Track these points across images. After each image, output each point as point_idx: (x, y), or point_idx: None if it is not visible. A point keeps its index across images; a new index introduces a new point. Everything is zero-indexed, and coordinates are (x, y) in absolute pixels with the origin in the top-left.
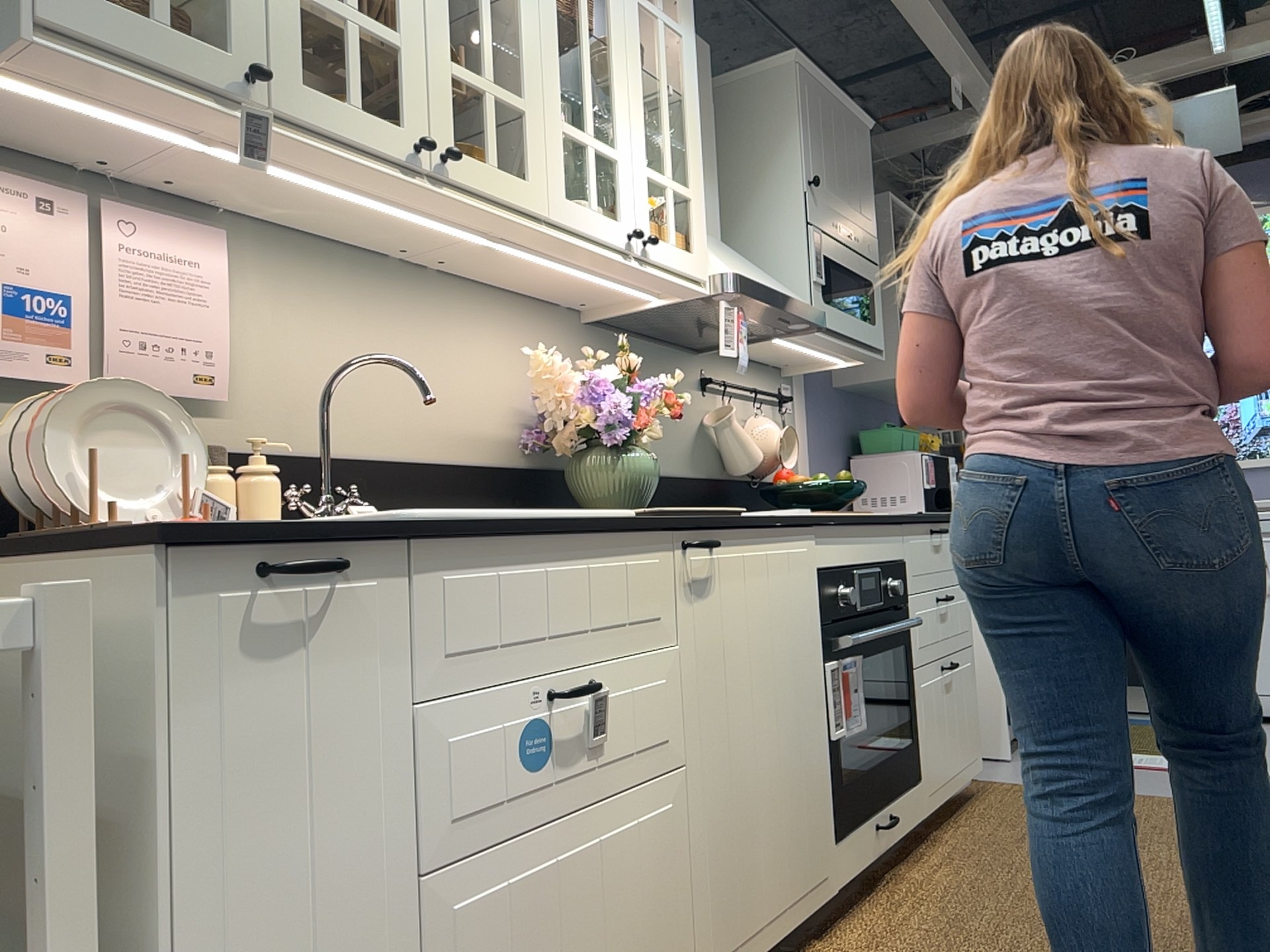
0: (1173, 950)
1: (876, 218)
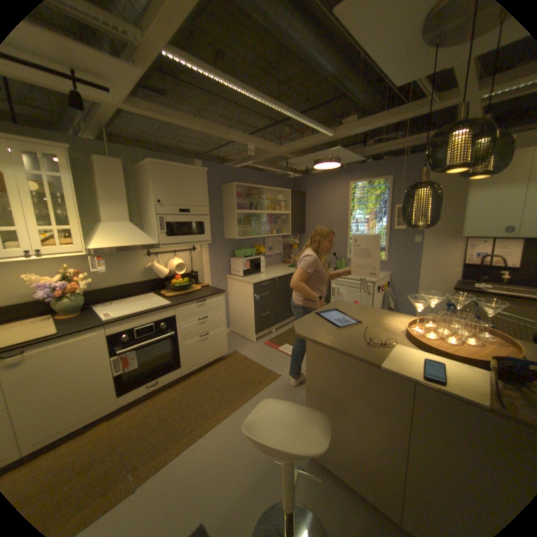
0: (172, 444)
1: (207, 200)
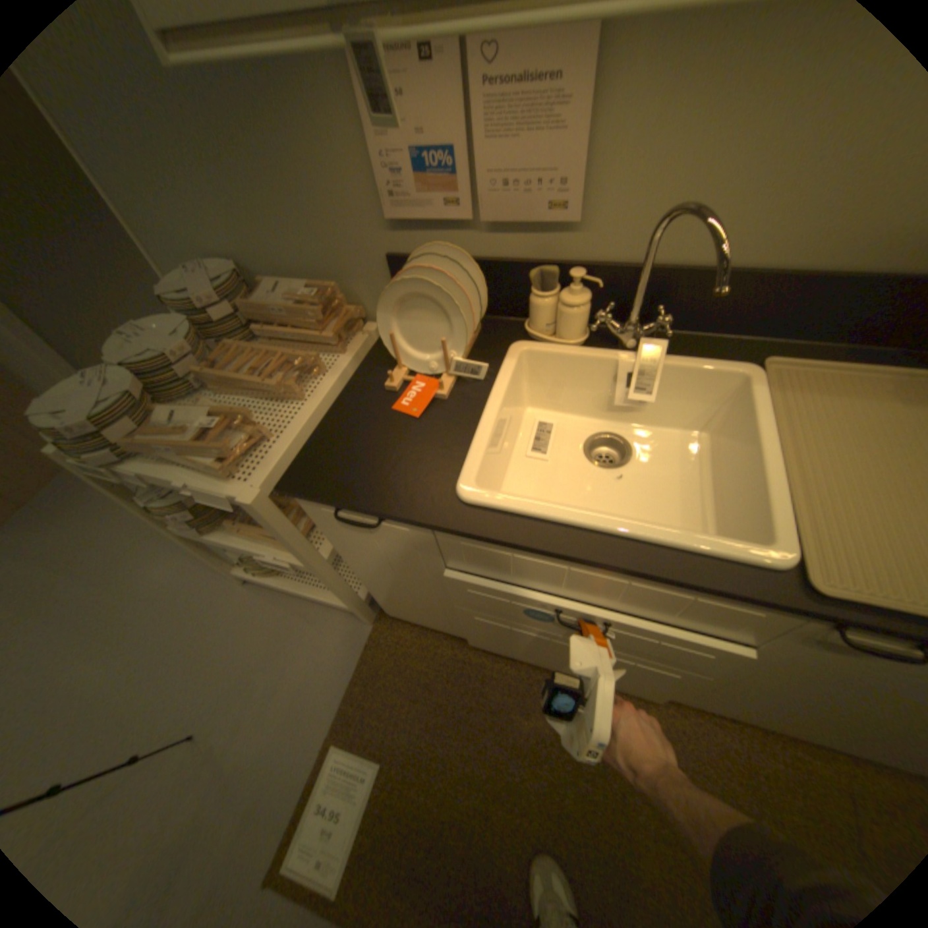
0: None
1: None
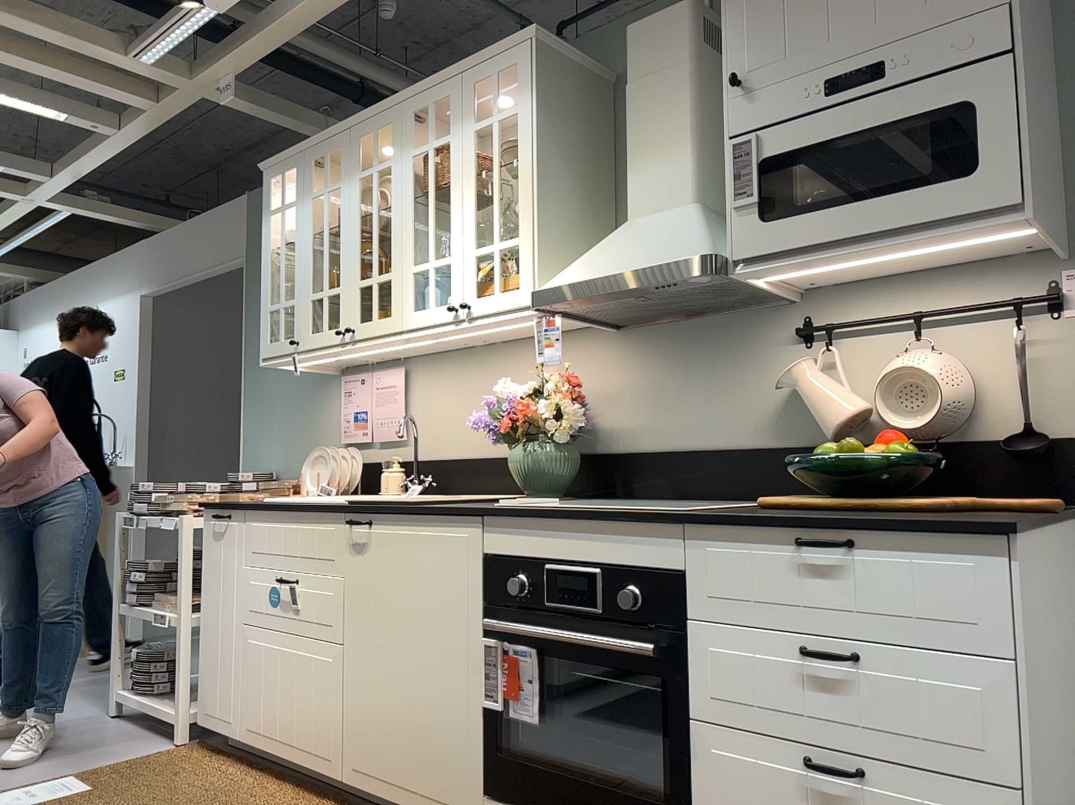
0: None
1: None
